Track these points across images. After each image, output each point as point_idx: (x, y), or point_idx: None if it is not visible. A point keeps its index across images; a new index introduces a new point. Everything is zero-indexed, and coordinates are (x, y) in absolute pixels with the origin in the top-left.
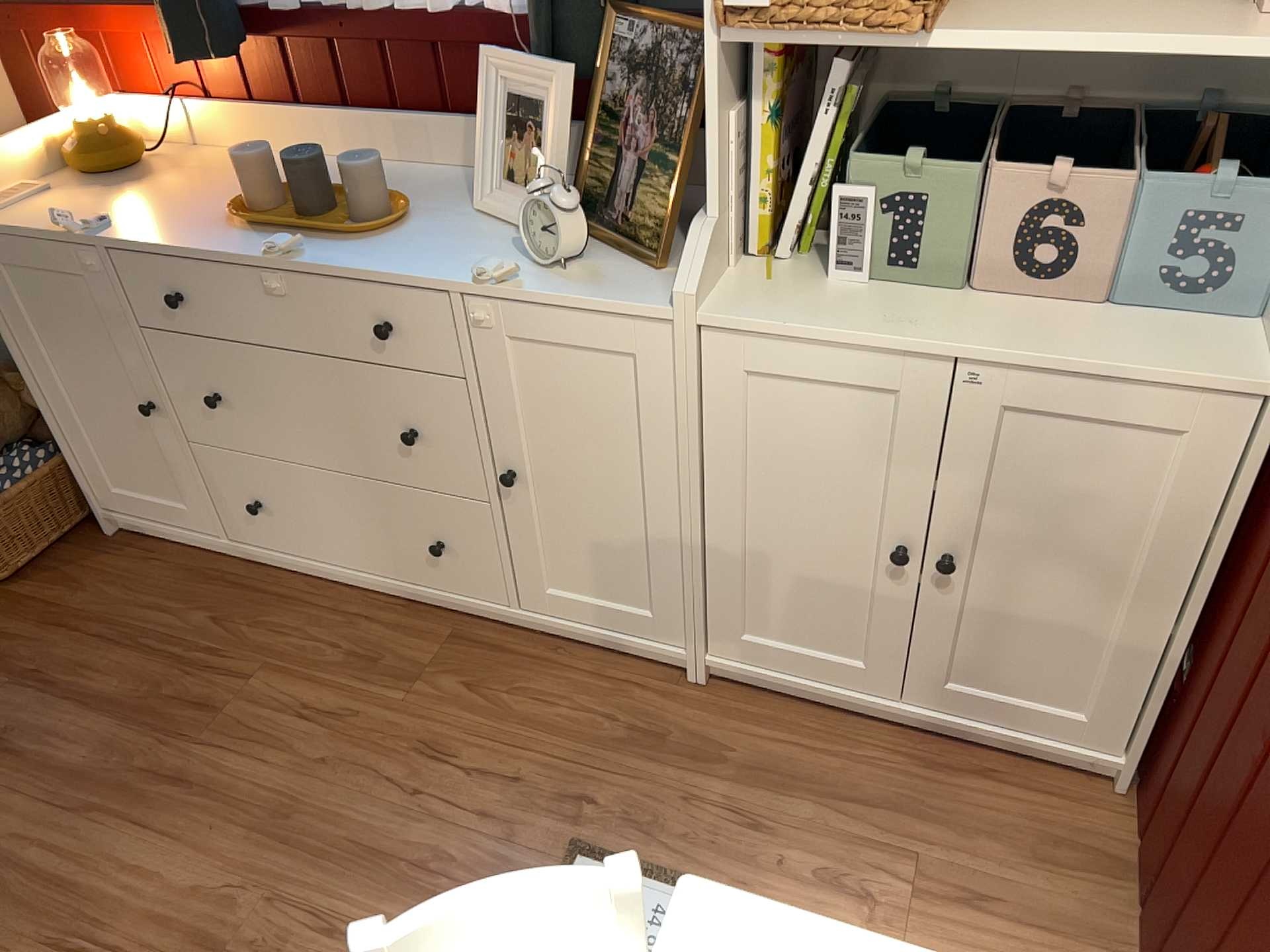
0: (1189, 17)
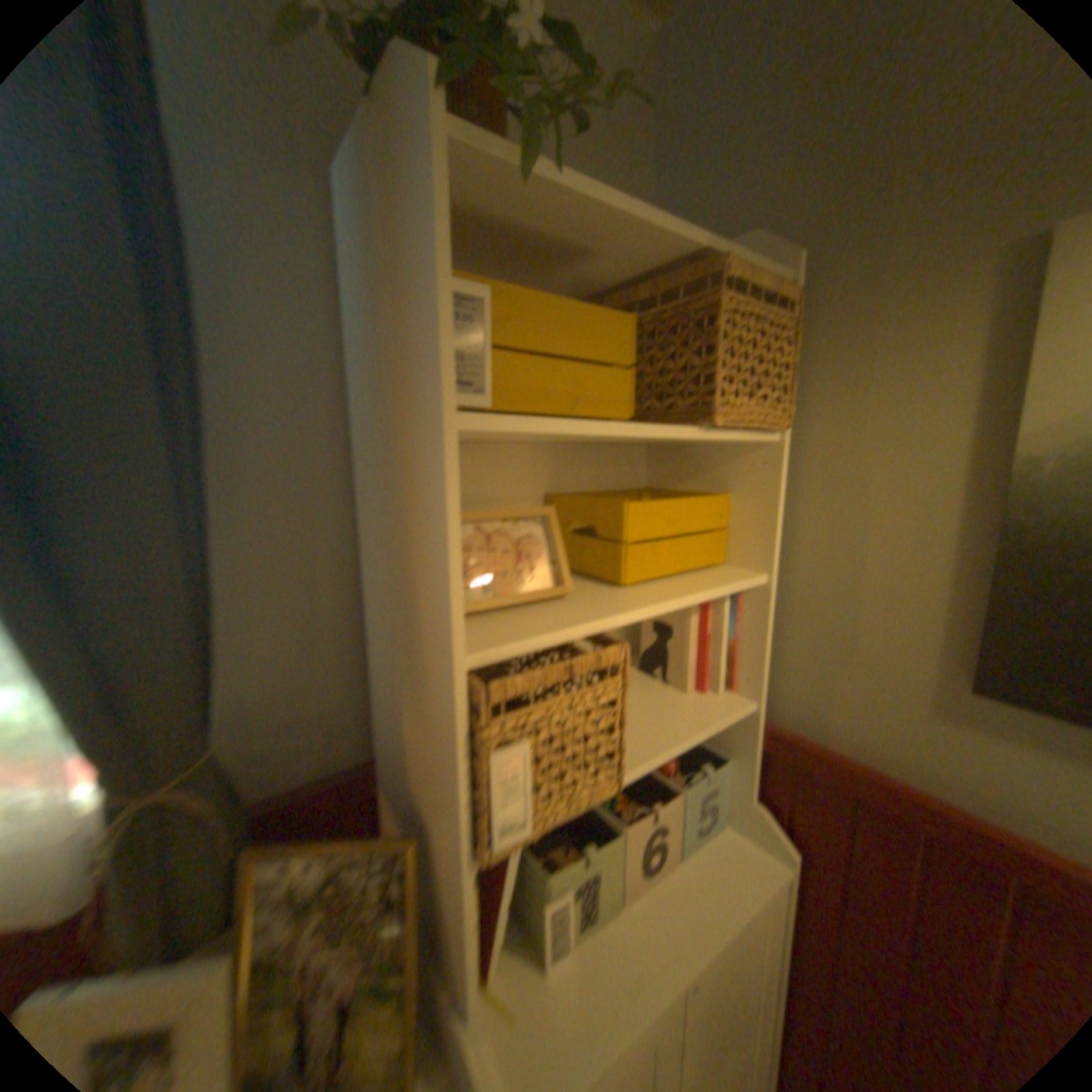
0: (649, 690)
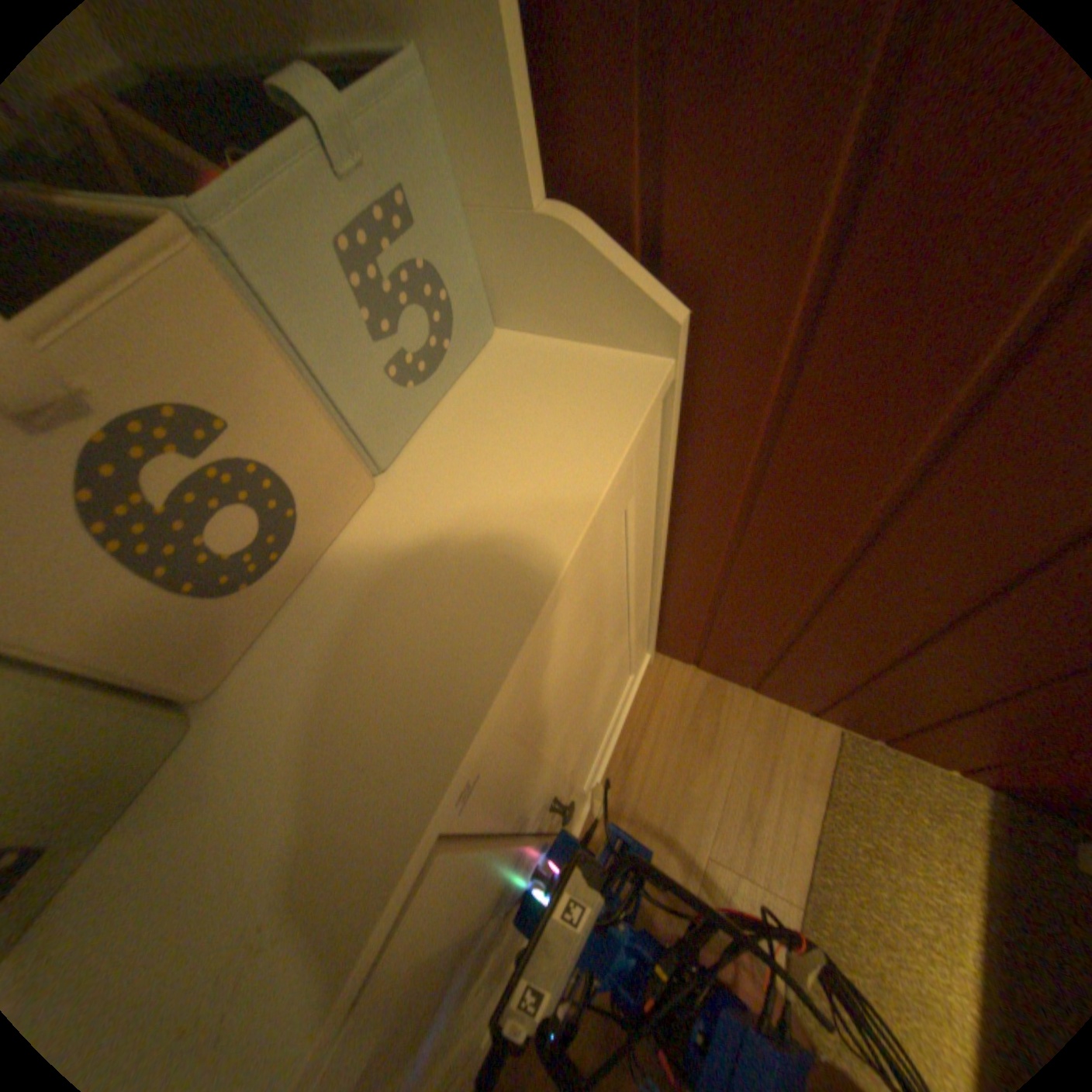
0: None
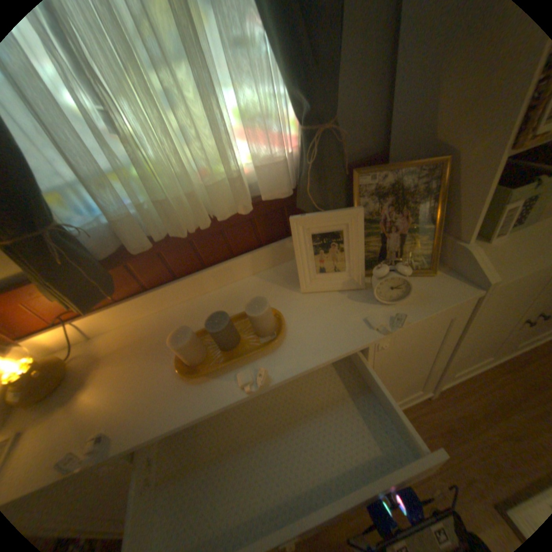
0: None
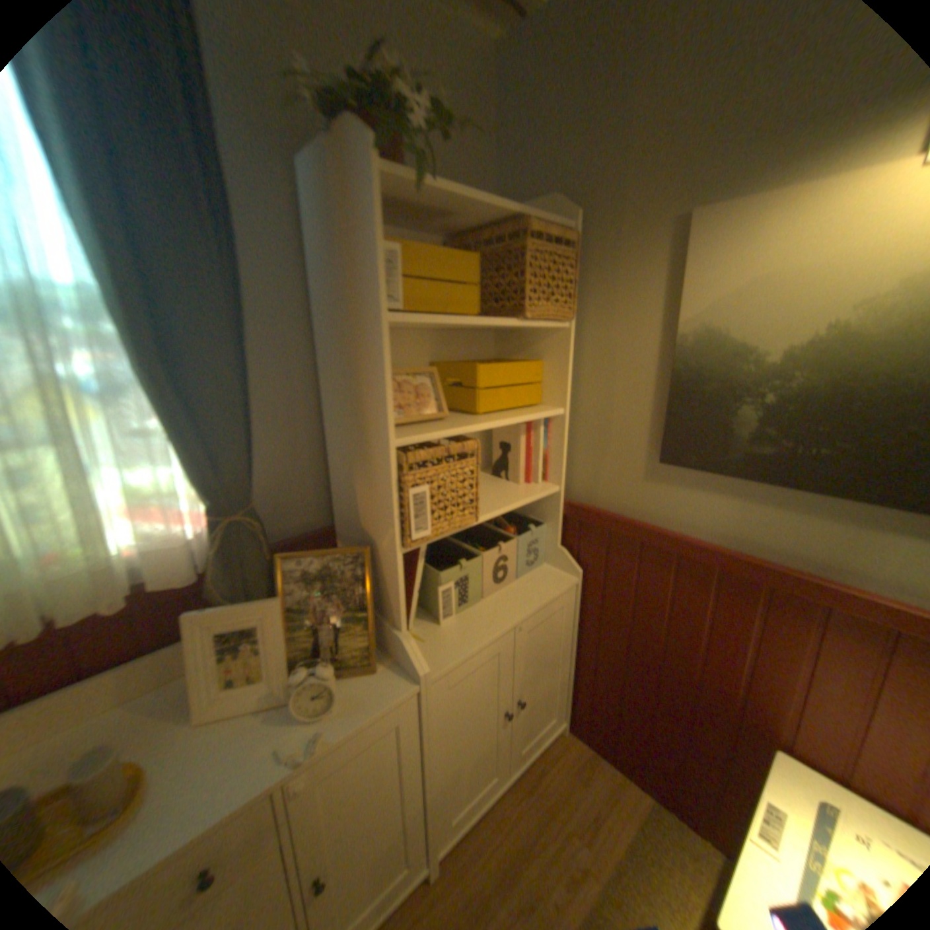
0: (496, 483)
